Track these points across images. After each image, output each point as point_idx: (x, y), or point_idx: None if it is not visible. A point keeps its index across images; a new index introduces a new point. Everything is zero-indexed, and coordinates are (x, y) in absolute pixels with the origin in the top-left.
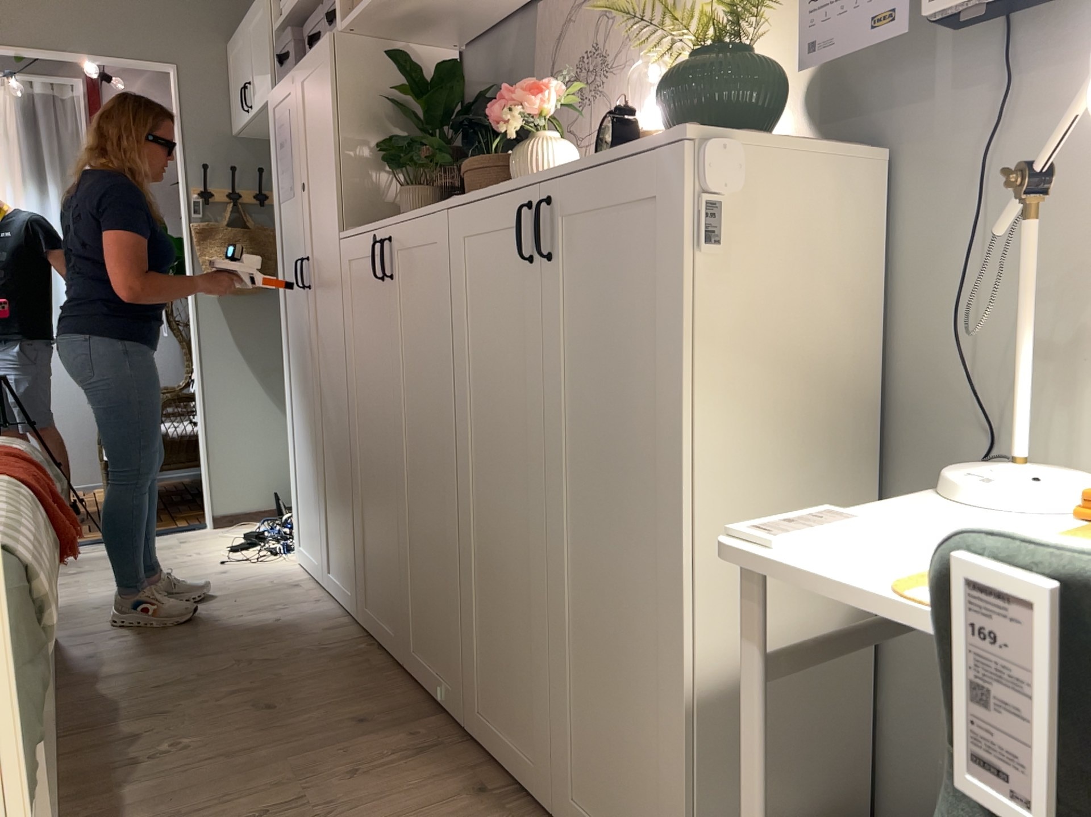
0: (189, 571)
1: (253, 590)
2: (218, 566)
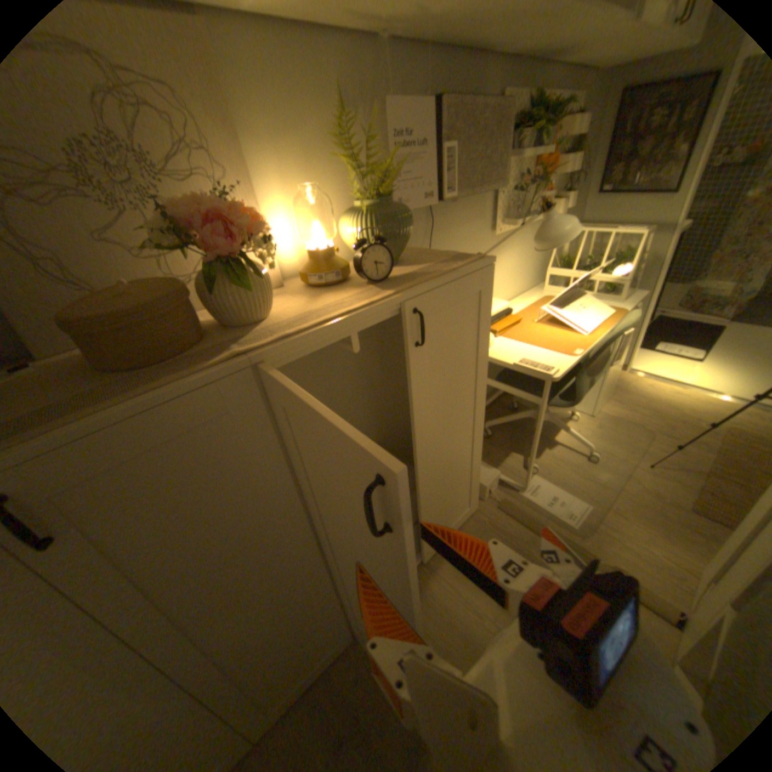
0: None
1: None
2: None
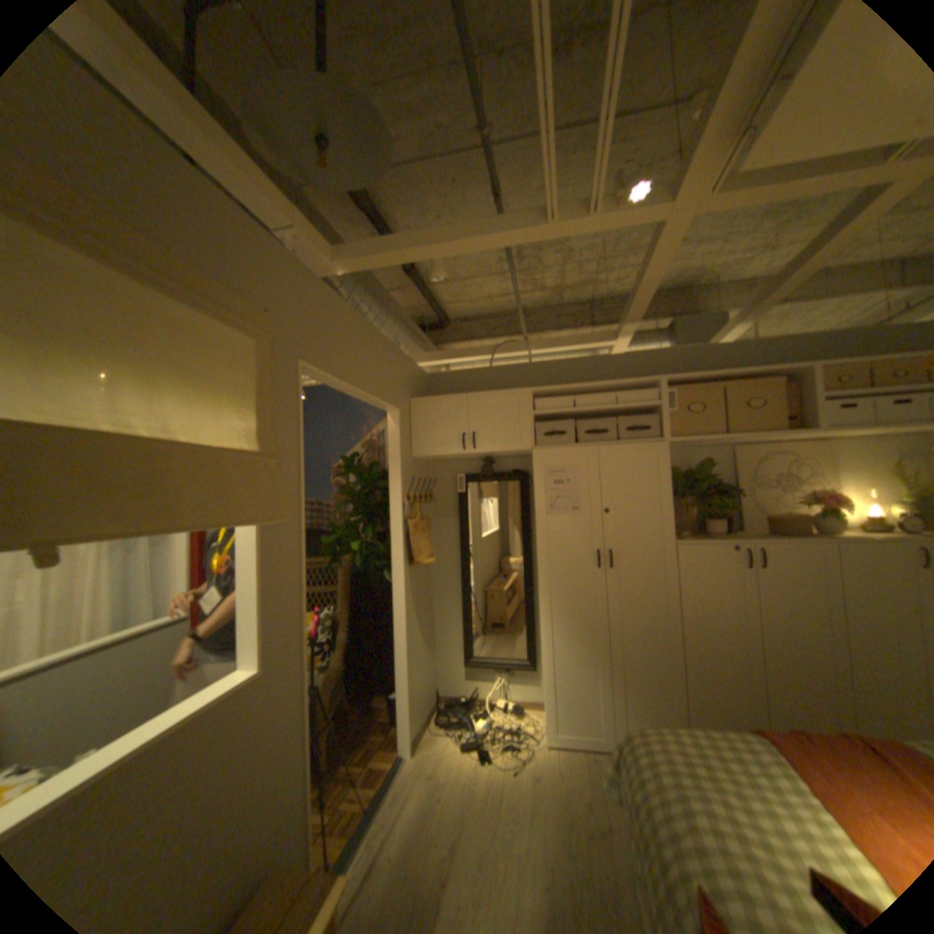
0: (518, 796)
1: (589, 780)
2: (518, 780)
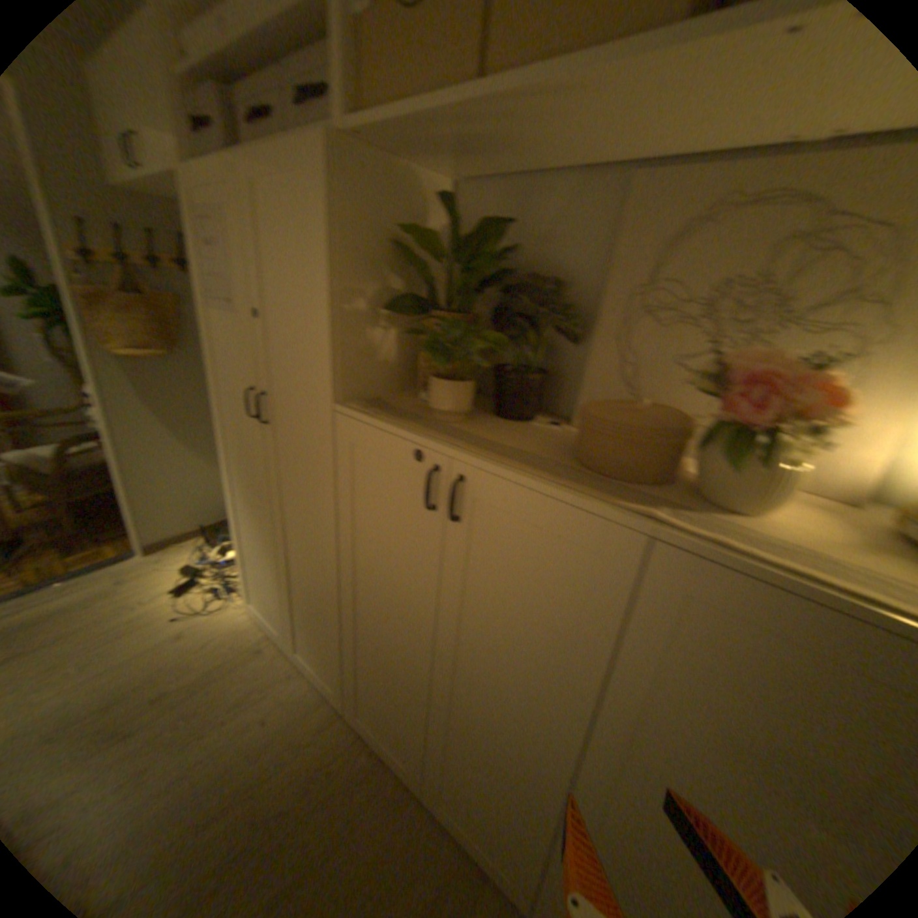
0: (138, 643)
1: (217, 667)
2: (167, 627)
